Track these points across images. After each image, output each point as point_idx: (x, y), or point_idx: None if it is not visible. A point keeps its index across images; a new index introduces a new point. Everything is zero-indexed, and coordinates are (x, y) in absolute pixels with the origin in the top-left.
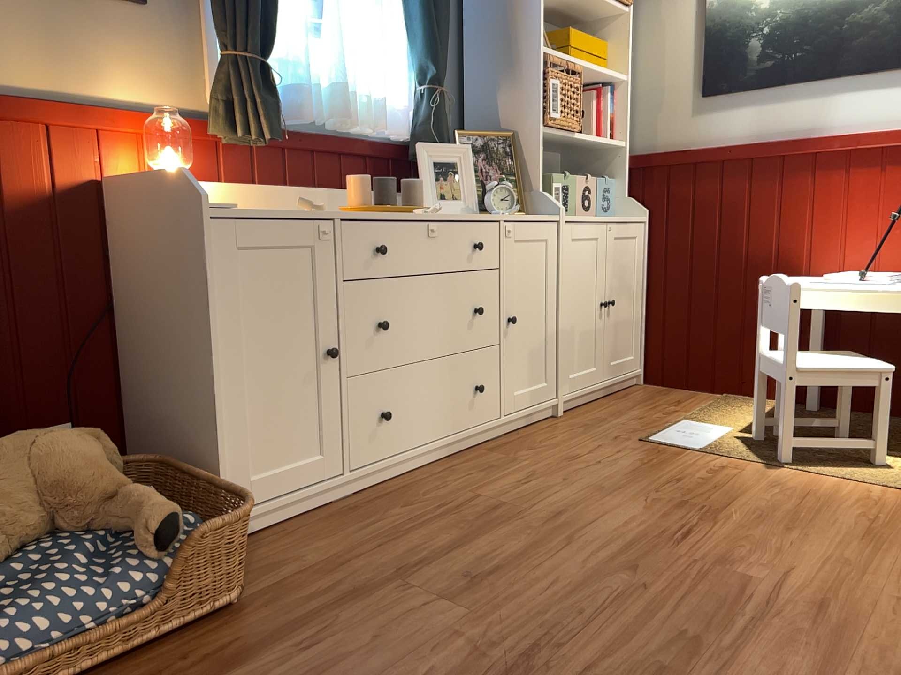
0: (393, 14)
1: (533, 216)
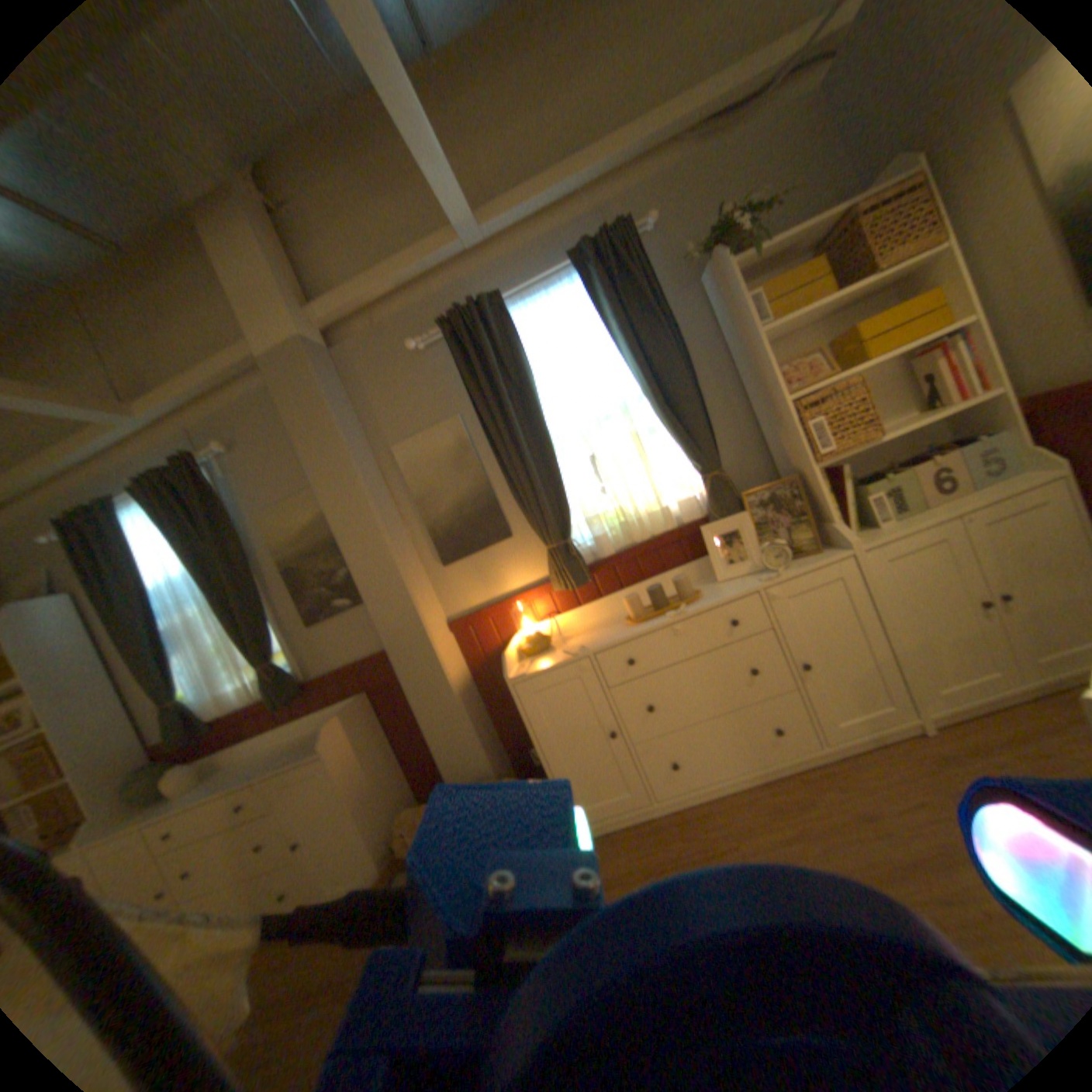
0: (661, 433)
1: (823, 555)
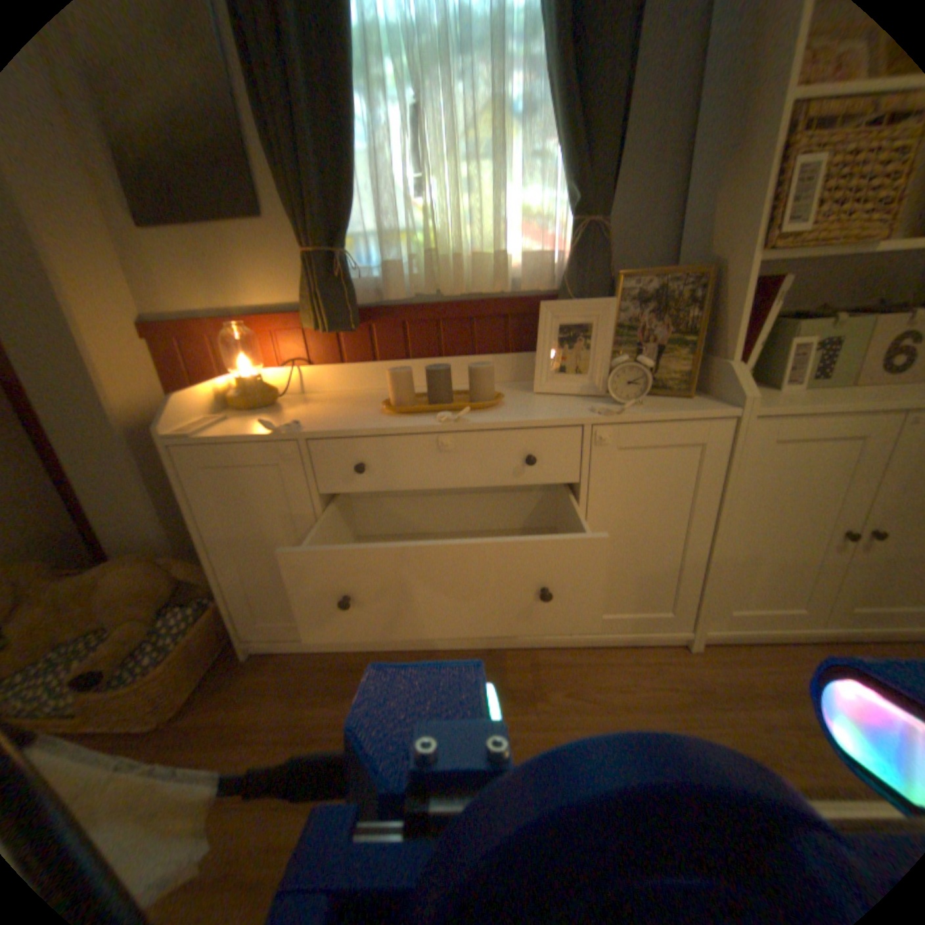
0: (546, 122)
1: (696, 406)
